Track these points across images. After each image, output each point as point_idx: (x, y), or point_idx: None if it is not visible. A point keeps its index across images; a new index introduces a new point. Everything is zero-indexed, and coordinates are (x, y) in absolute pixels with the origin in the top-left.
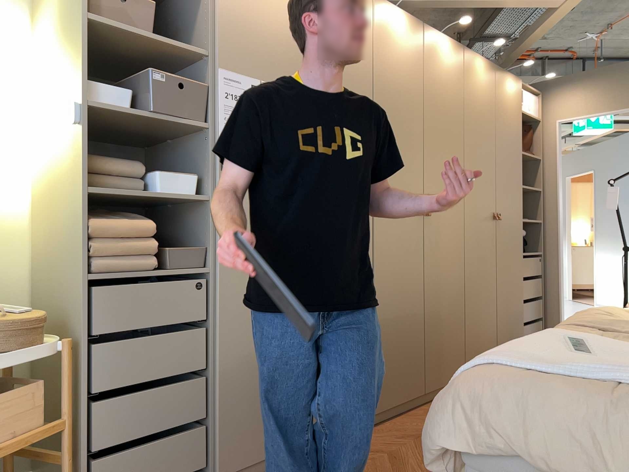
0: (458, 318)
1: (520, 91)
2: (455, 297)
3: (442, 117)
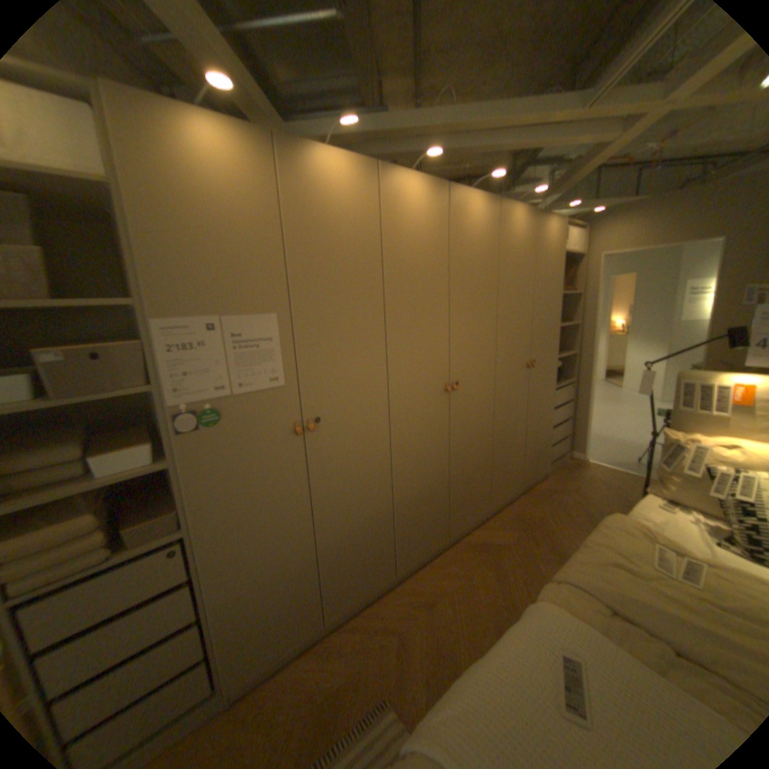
0: (490, 467)
1: (572, 225)
2: (488, 450)
3: (477, 284)
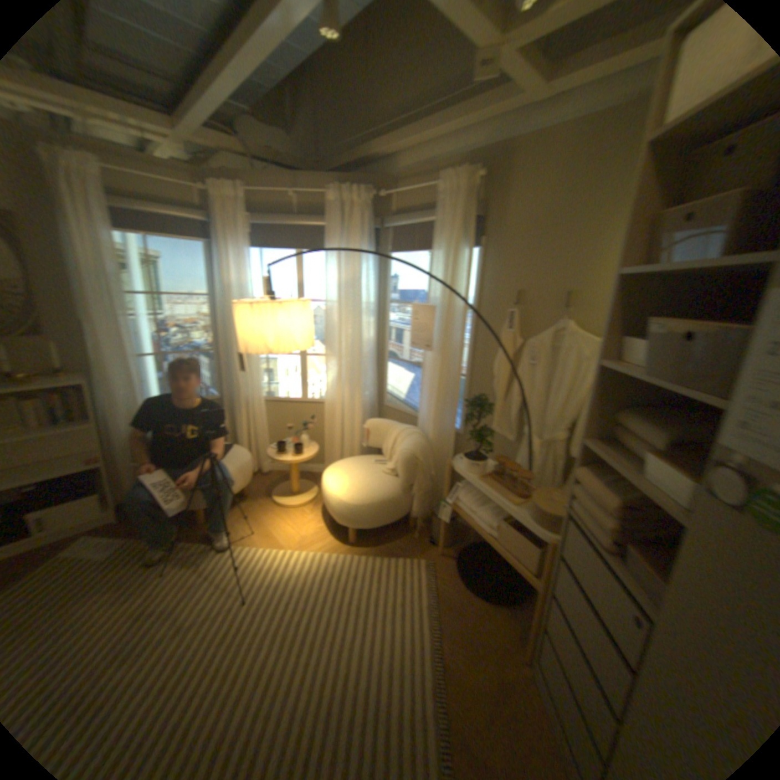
0: None
1: None
2: None
3: None
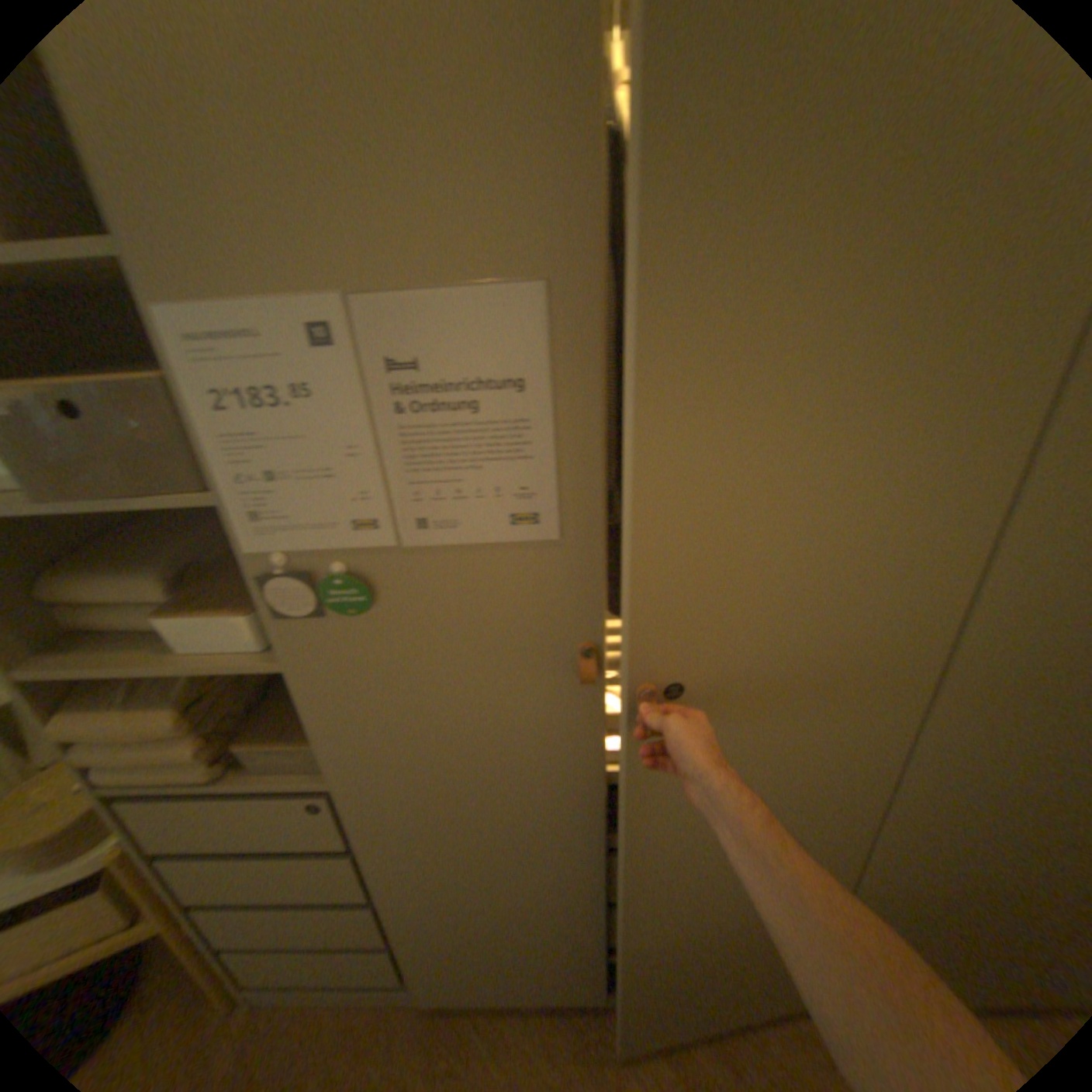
0: None
1: None
2: None
3: None
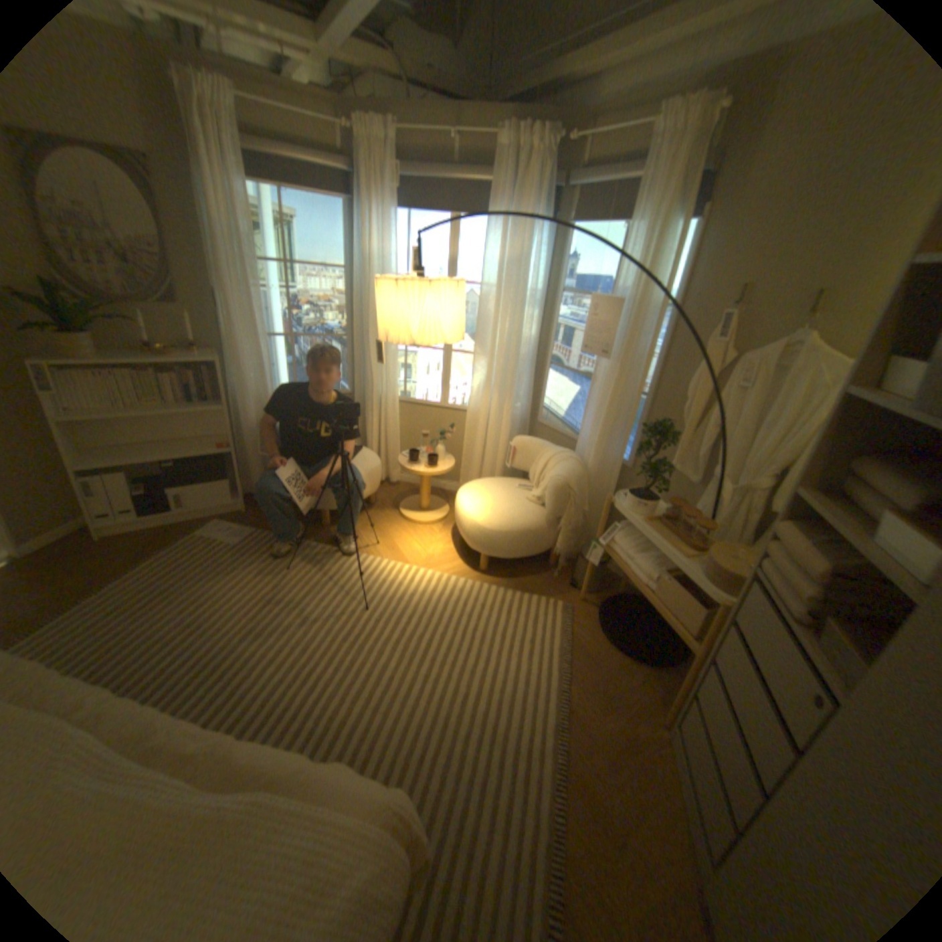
0: None
1: None
2: None
3: None
